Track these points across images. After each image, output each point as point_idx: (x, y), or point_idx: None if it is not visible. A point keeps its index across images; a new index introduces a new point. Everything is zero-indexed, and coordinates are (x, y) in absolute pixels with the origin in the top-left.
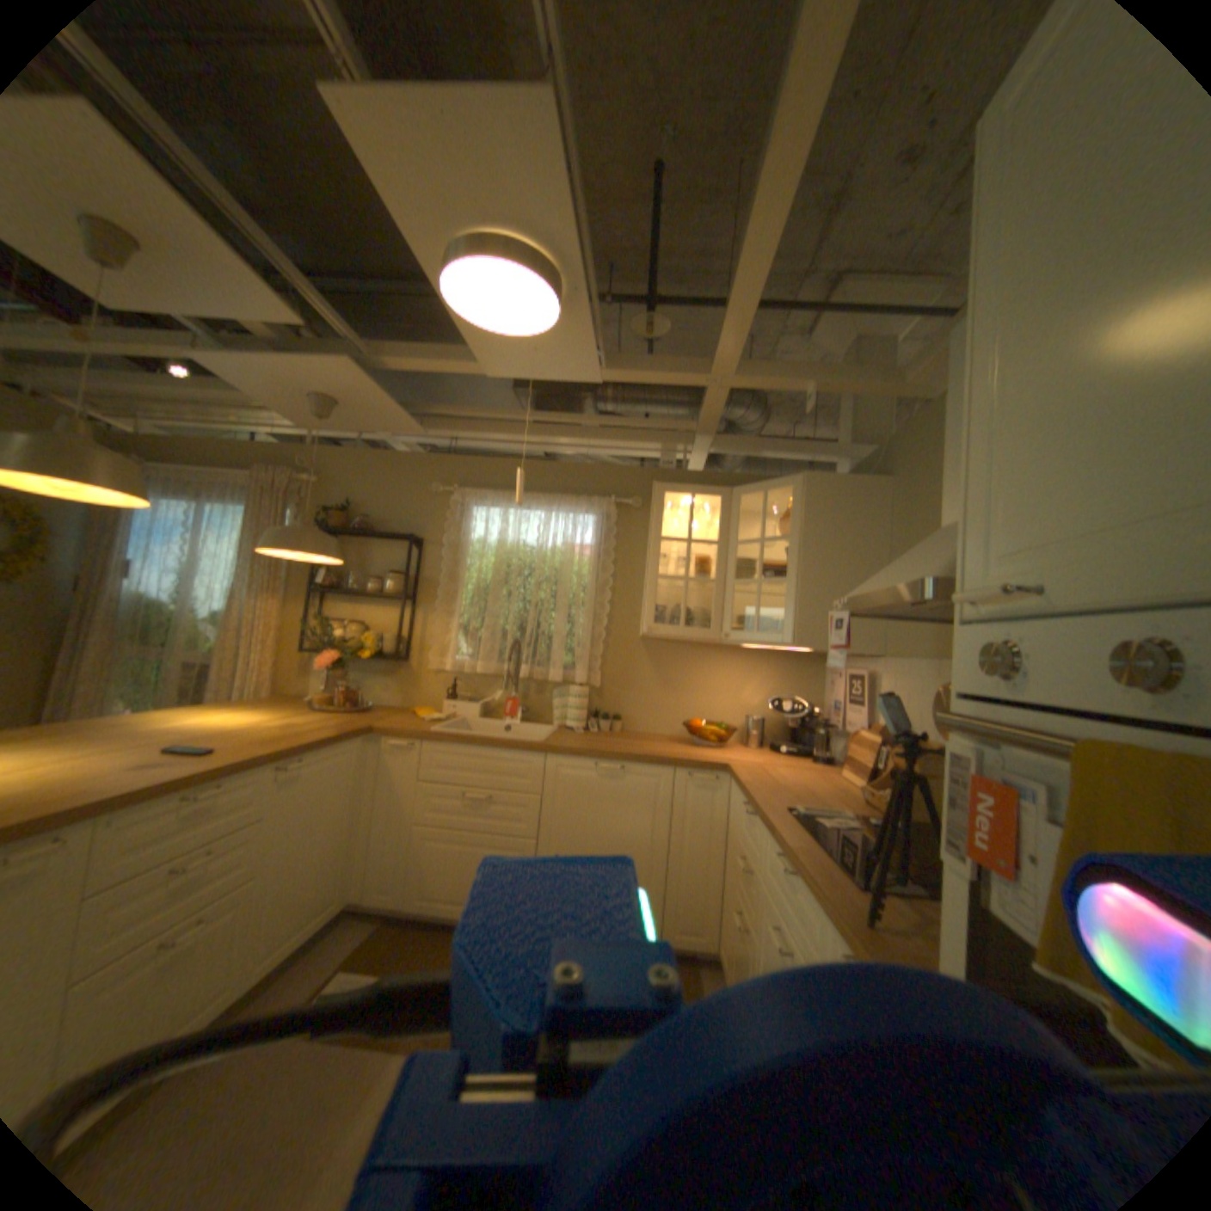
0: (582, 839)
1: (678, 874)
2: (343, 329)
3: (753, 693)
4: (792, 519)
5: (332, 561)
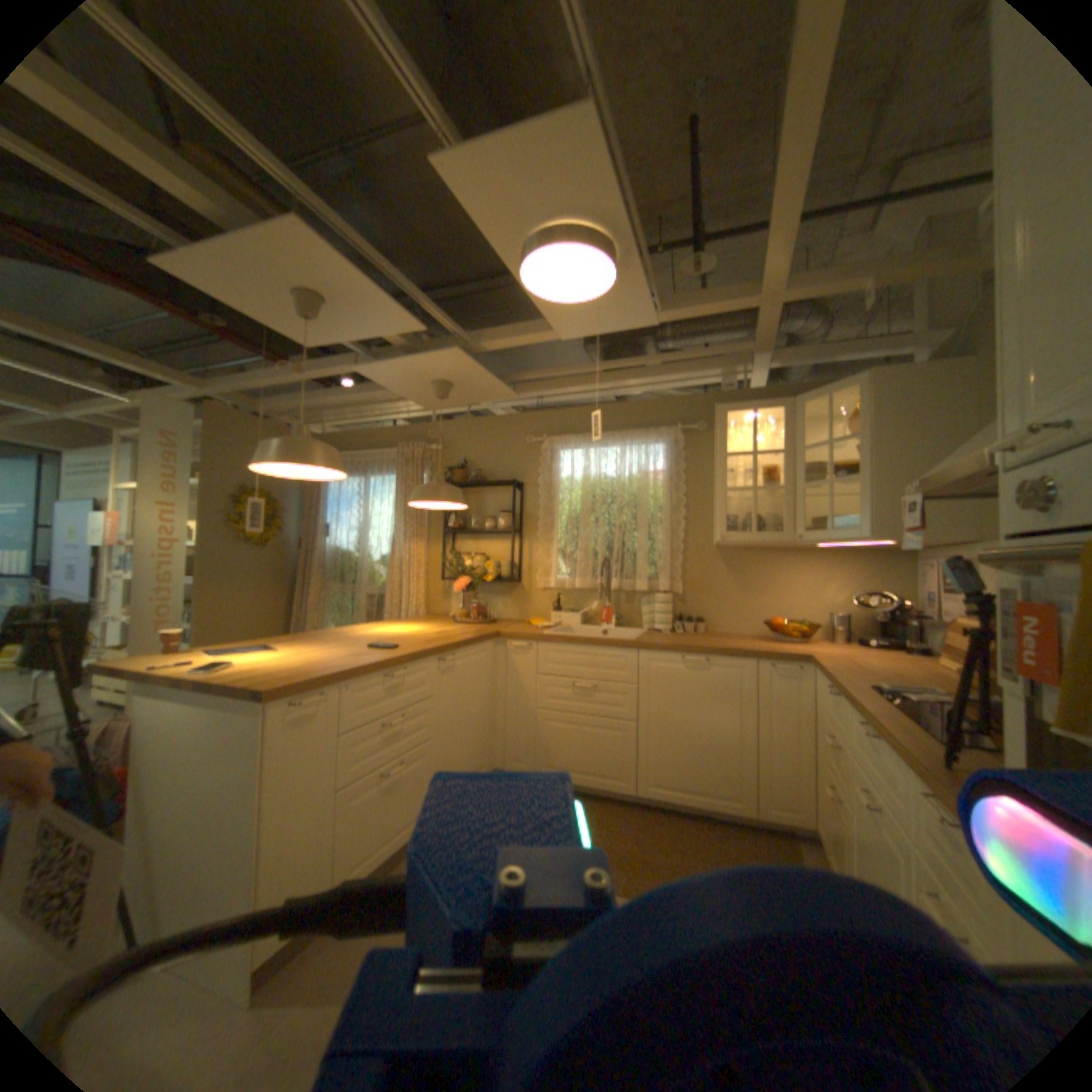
0: (677, 723)
1: (770, 756)
2: (452, 327)
3: (837, 592)
4: (862, 417)
5: (459, 507)
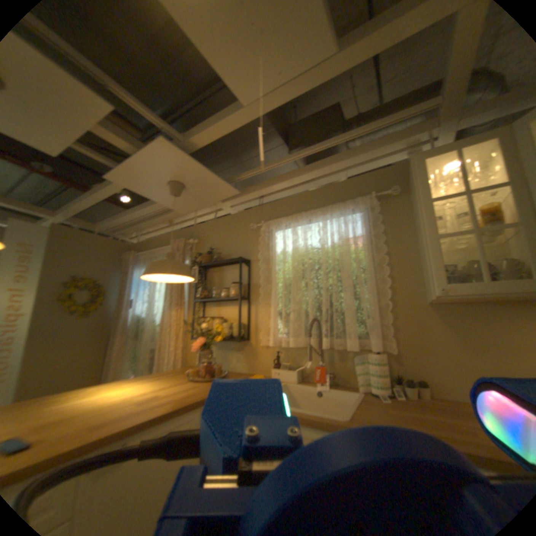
0: None
1: None
2: (156, 120)
3: None
4: None
5: (190, 279)
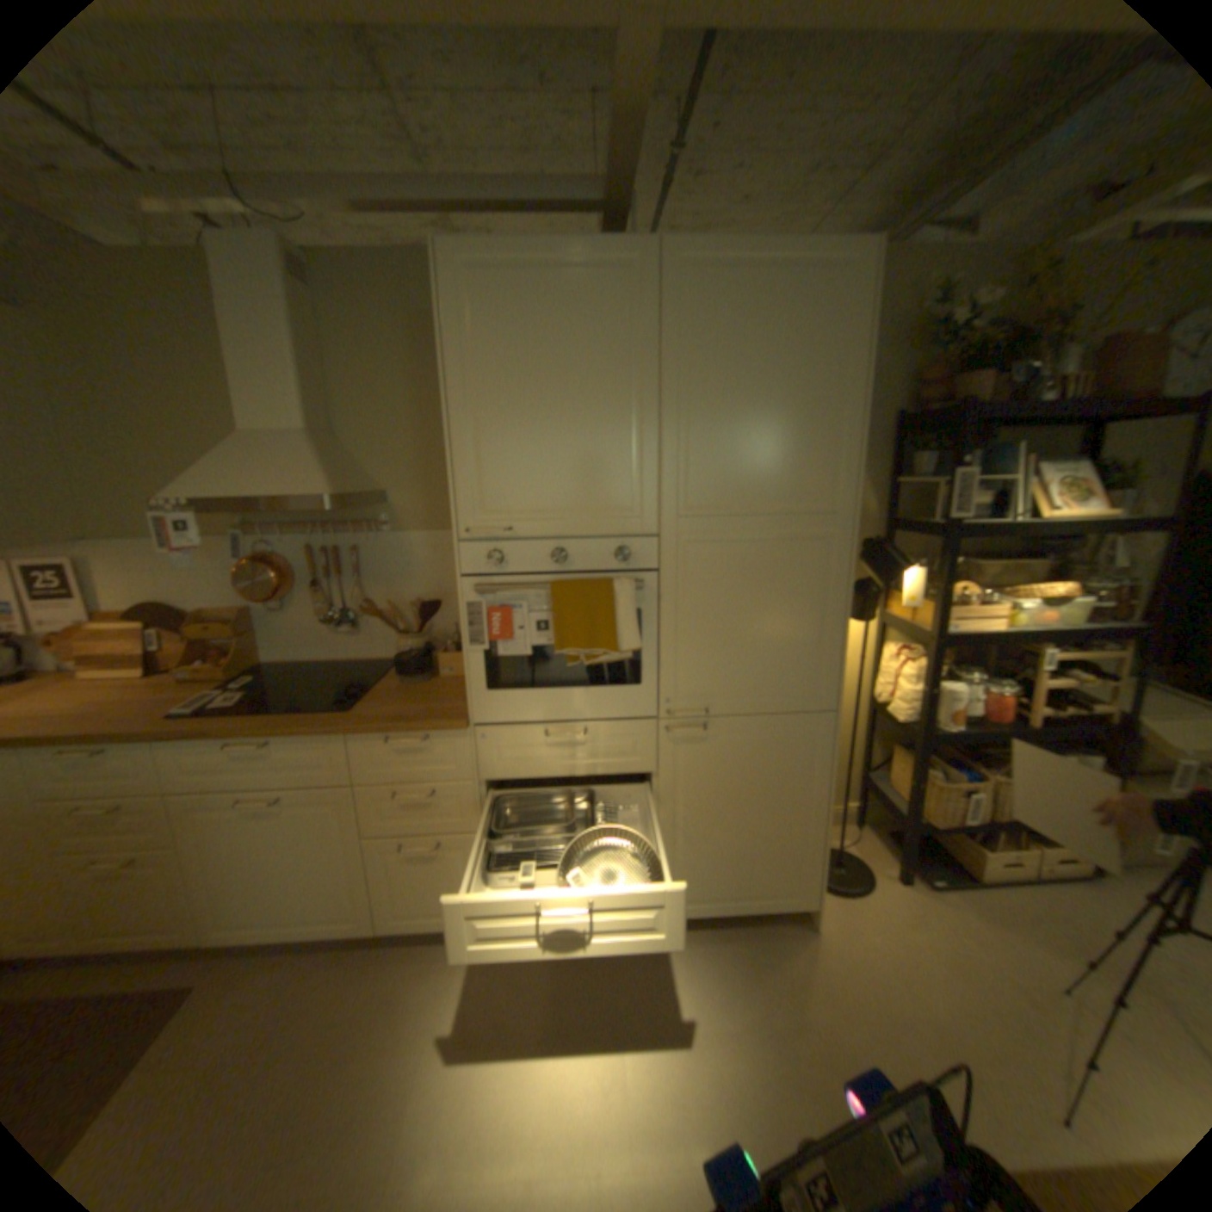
0: None
1: None
2: None
3: None
4: None
5: None
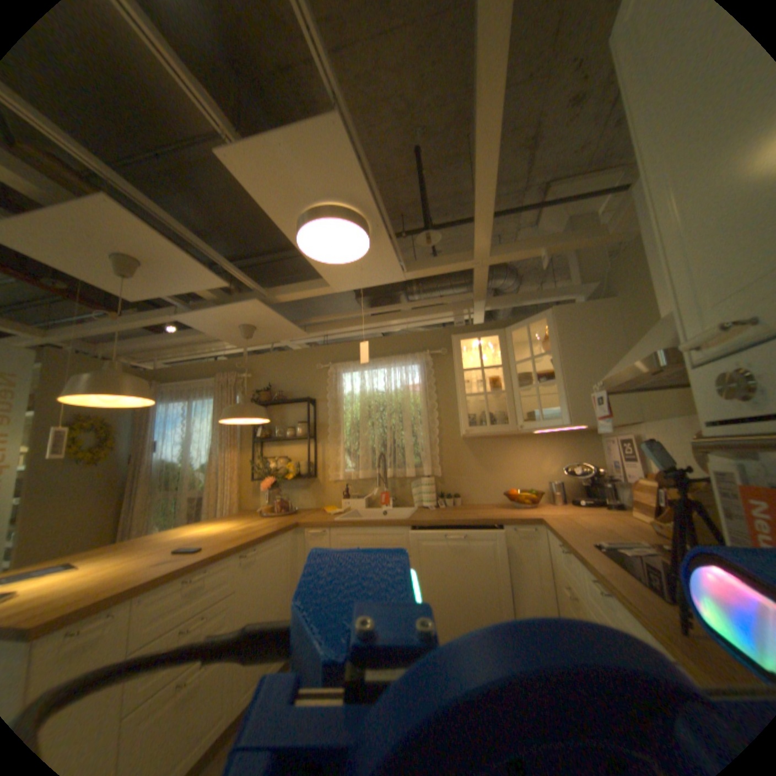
0: (447, 586)
1: (522, 606)
2: (251, 284)
3: (551, 465)
4: (551, 339)
5: (263, 420)
